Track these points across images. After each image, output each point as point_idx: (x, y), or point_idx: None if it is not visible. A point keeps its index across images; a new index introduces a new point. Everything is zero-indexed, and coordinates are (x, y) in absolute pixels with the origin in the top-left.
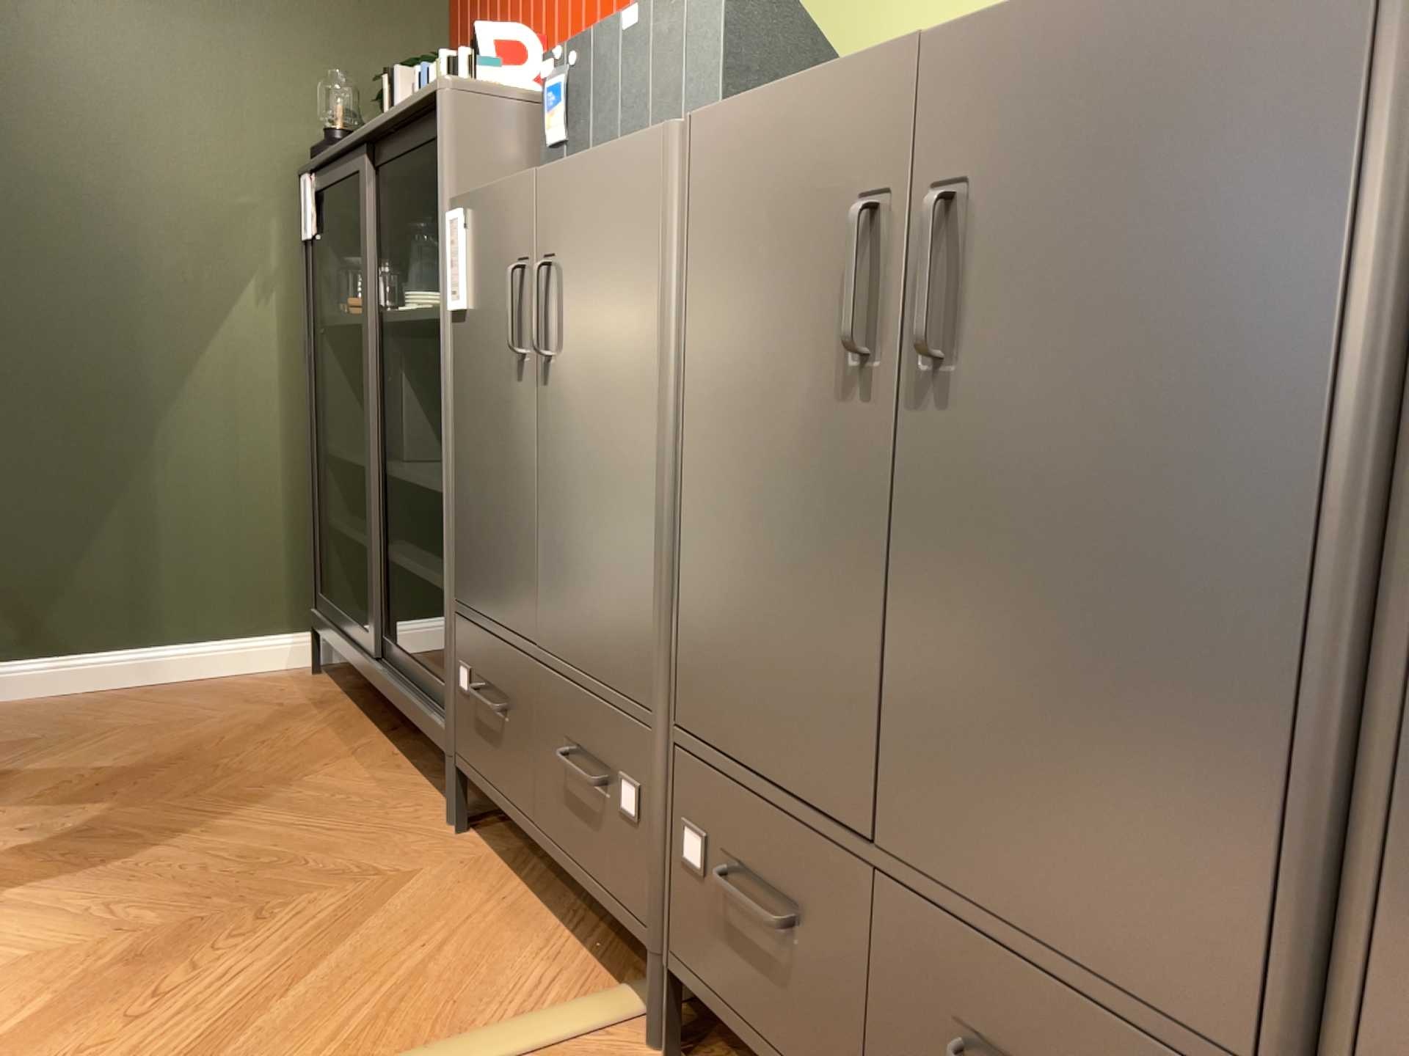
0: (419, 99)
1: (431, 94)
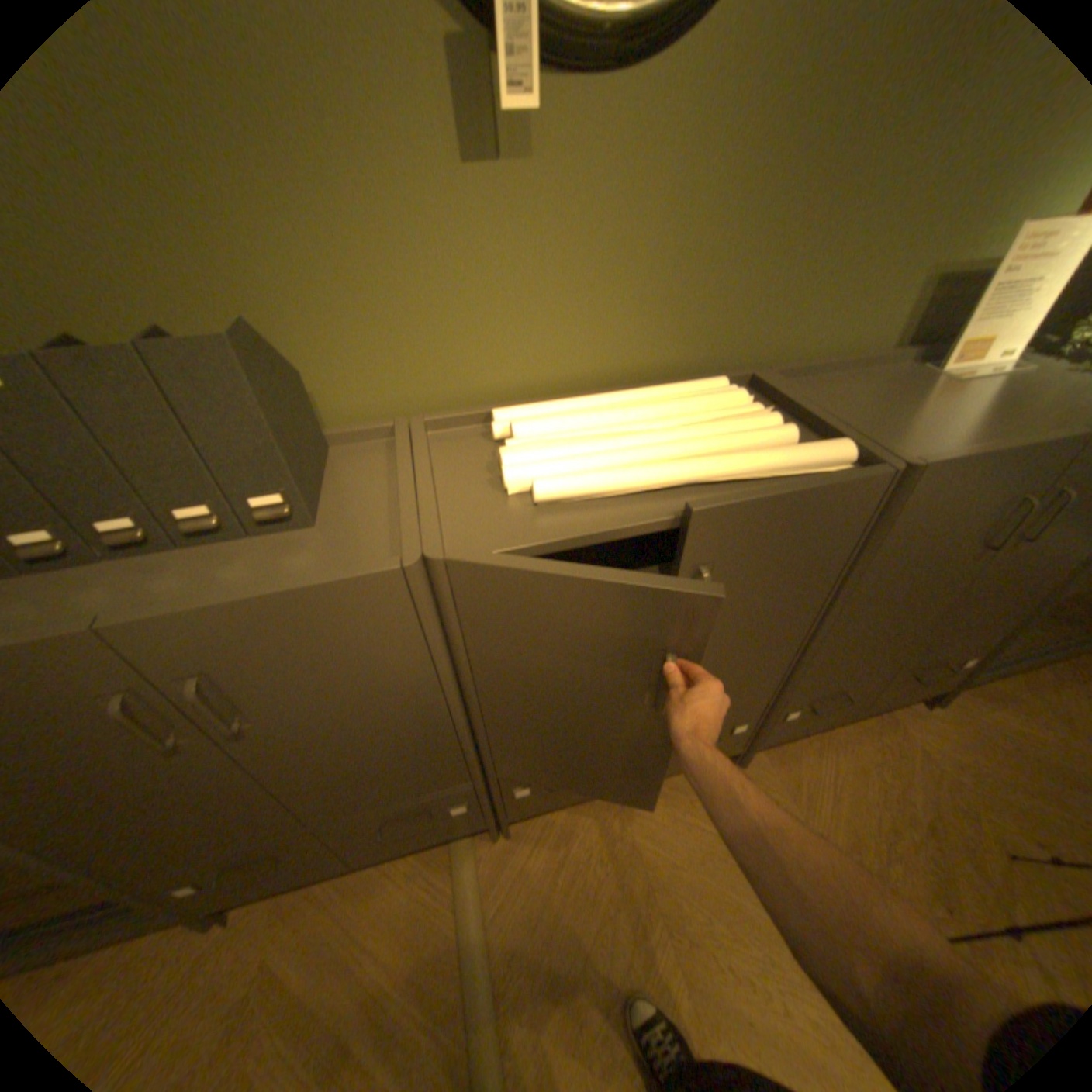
0: None
1: None
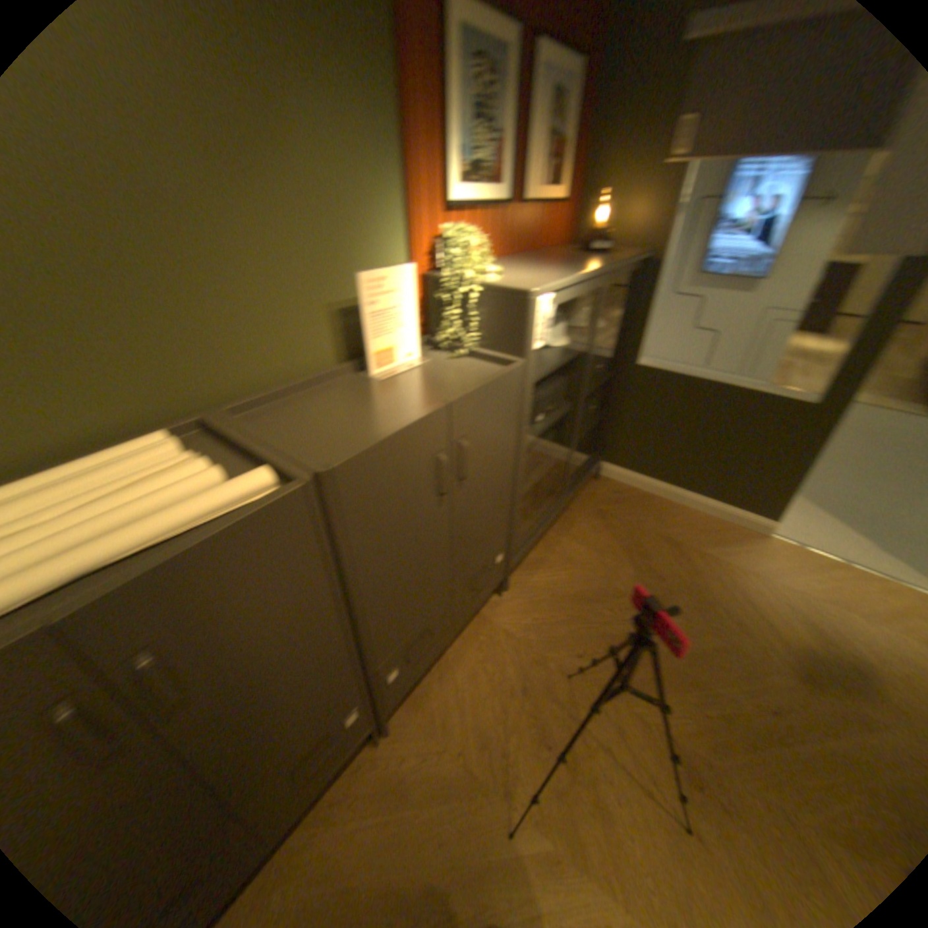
0: None
1: None
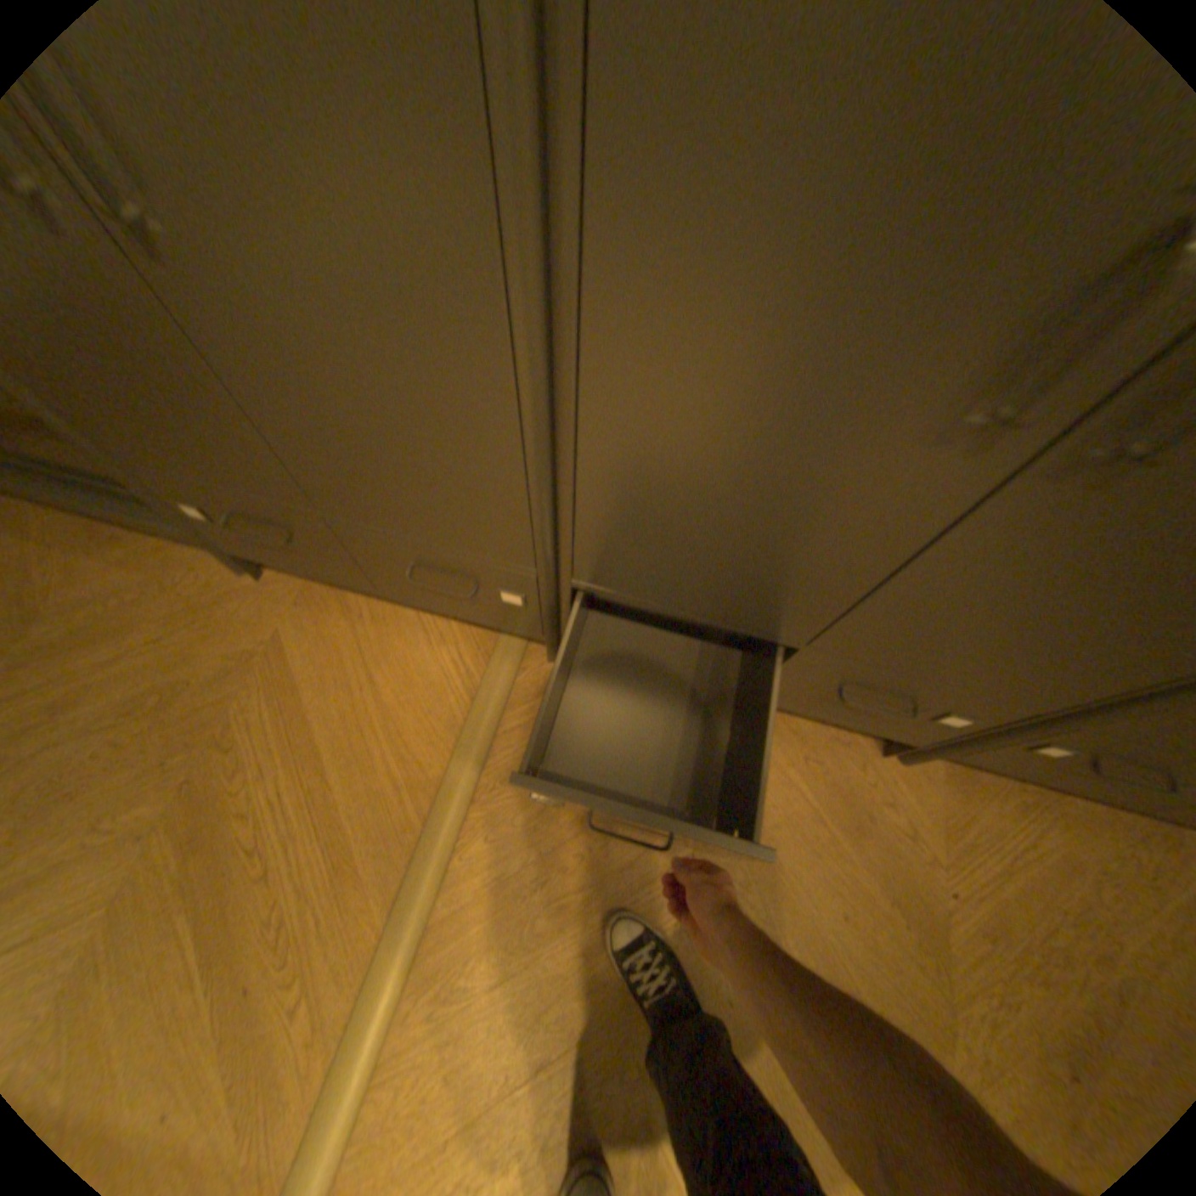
0: None
1: None
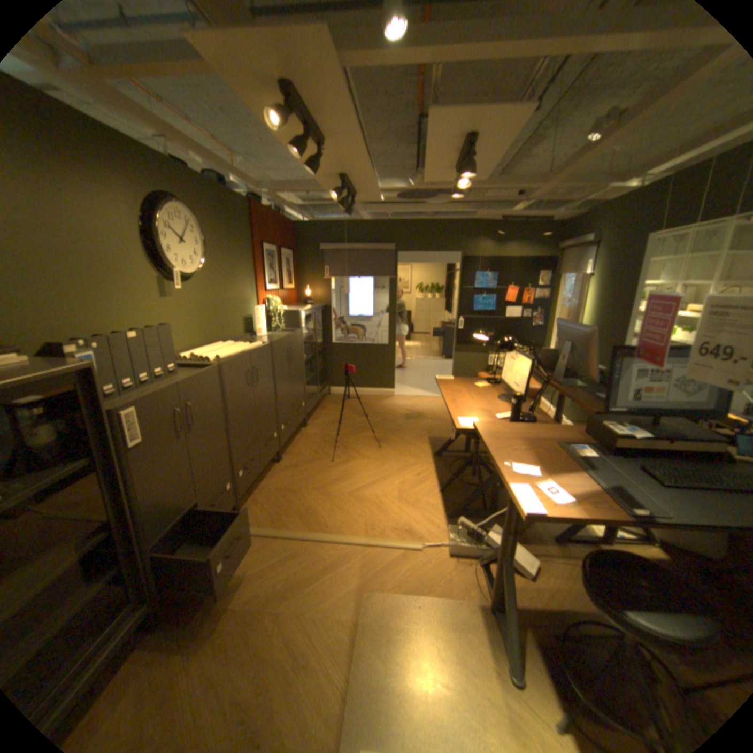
0: (55, 370)
1: (81, 367)
